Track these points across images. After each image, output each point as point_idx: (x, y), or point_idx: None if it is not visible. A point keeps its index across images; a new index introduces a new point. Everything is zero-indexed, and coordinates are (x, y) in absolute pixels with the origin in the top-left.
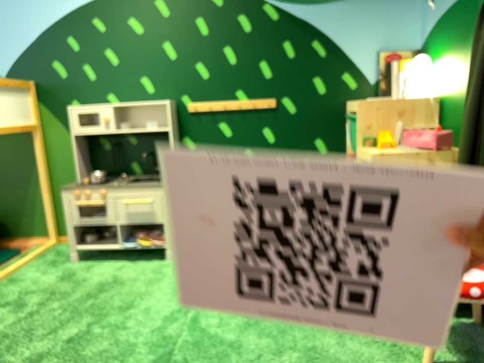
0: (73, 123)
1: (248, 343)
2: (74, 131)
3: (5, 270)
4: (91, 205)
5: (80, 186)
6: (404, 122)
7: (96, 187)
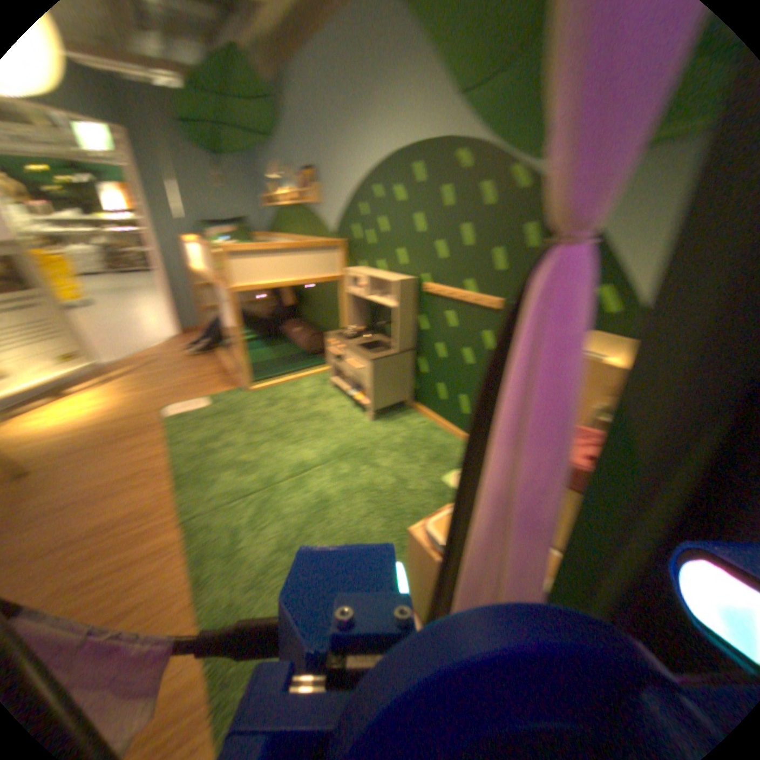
0: (346, 282)
1: (288, 521)
2: (346, 289)
3: (298, 374)
4: (333, 353)
5: (337, 335)
6: (611, 406)
7: (337, 341)
